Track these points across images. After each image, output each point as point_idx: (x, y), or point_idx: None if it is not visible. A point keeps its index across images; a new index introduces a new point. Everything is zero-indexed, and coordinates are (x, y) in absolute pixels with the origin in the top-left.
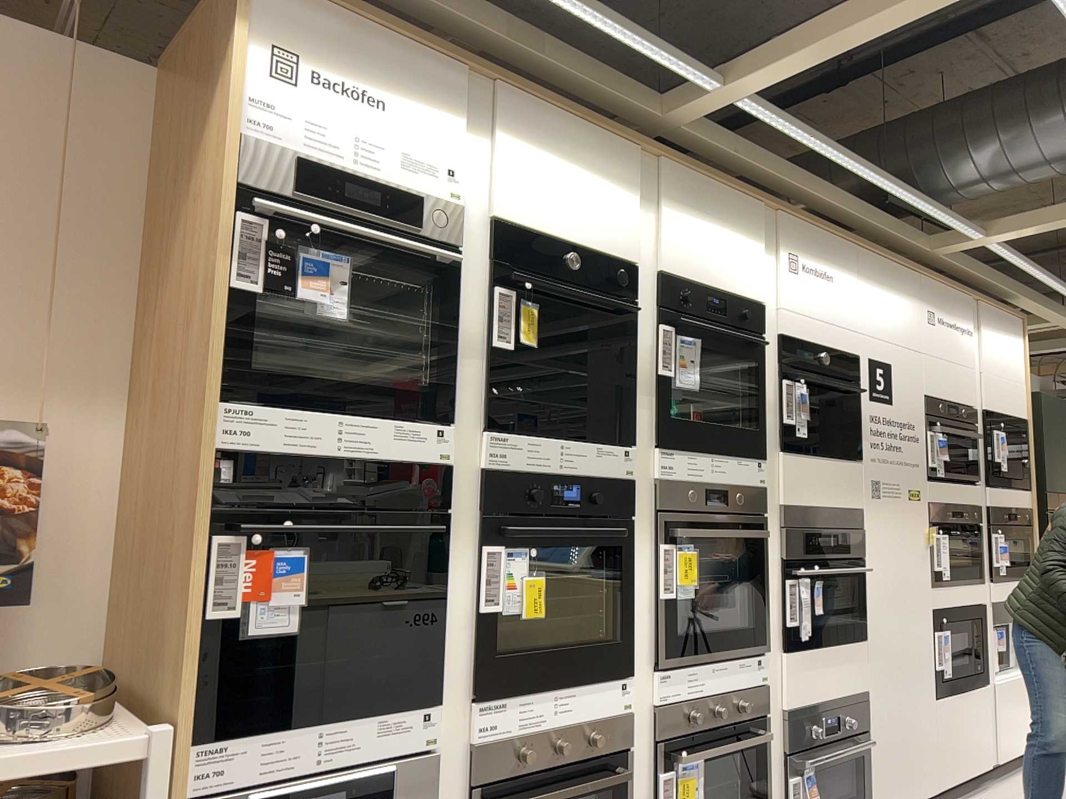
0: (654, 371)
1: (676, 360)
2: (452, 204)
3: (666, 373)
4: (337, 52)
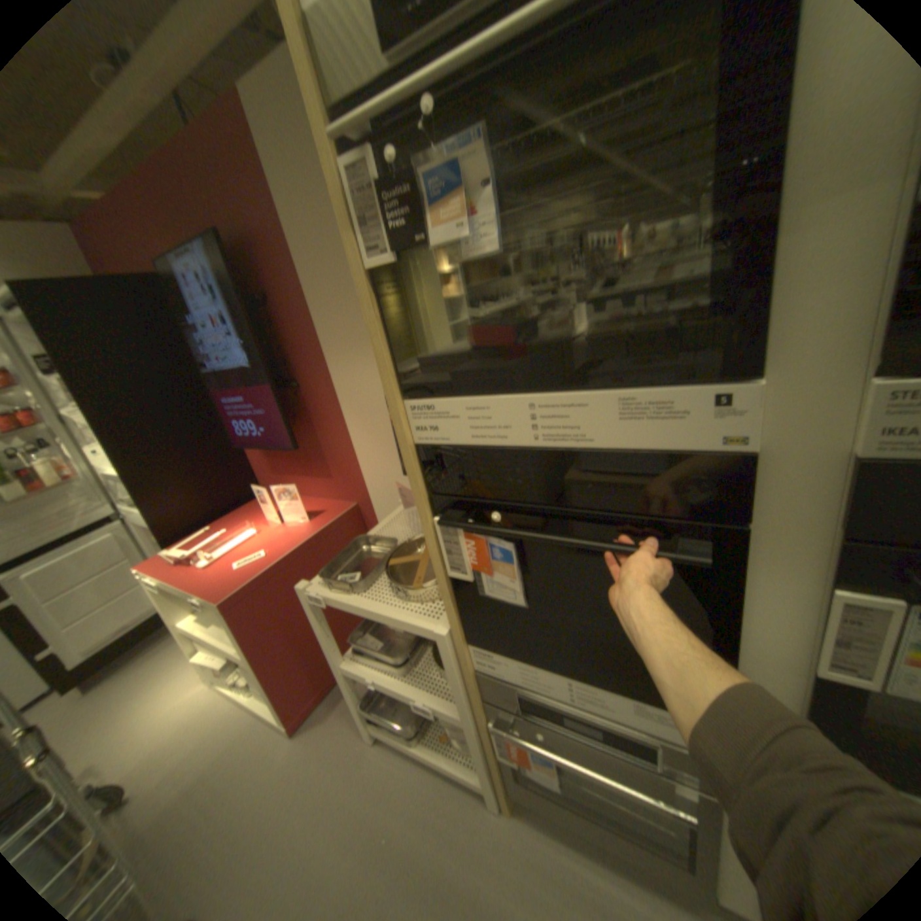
0: None
1: None
2: None
3: None
4: None
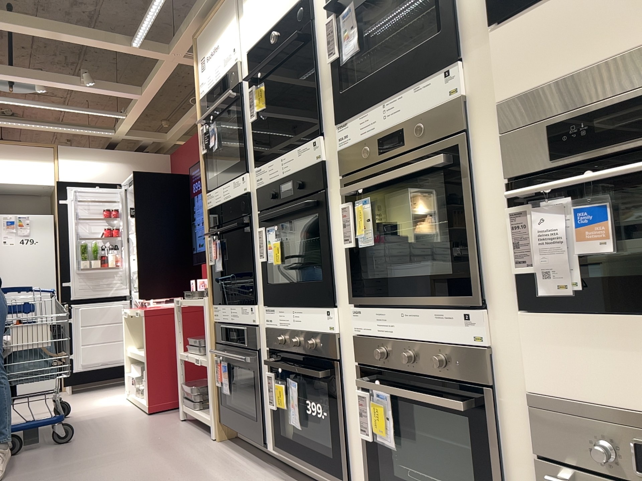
0: (329, 61)
1: (344, 35)
2: (233, 64)
3: (333, 56)
4: (206, 41)
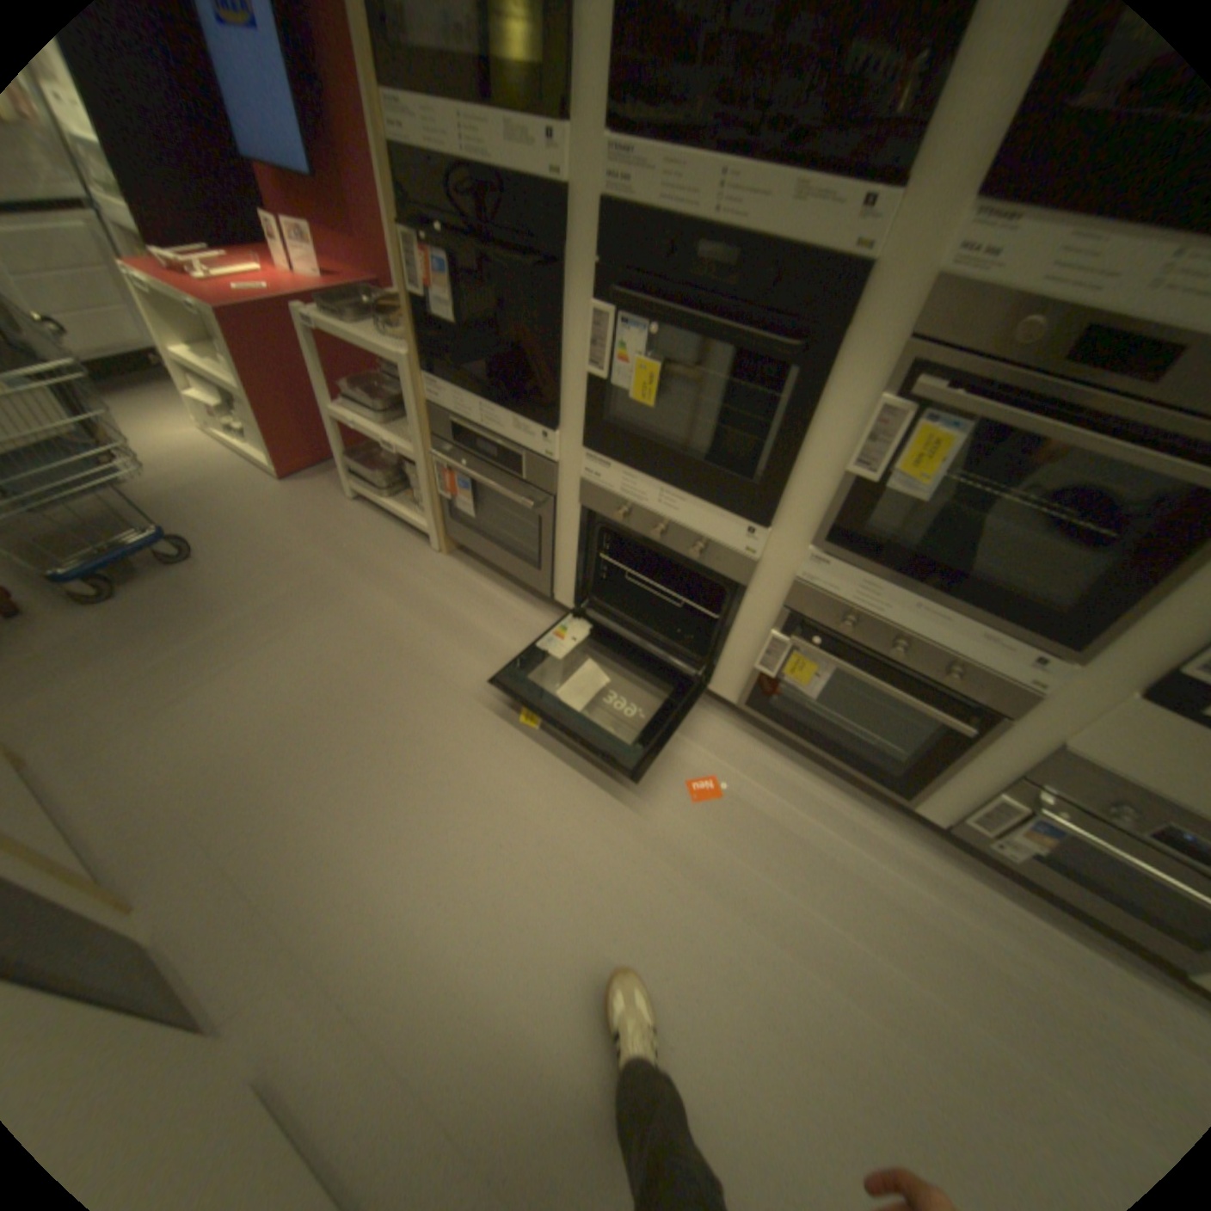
0: None
1: None
2: None
3: None
4: None
